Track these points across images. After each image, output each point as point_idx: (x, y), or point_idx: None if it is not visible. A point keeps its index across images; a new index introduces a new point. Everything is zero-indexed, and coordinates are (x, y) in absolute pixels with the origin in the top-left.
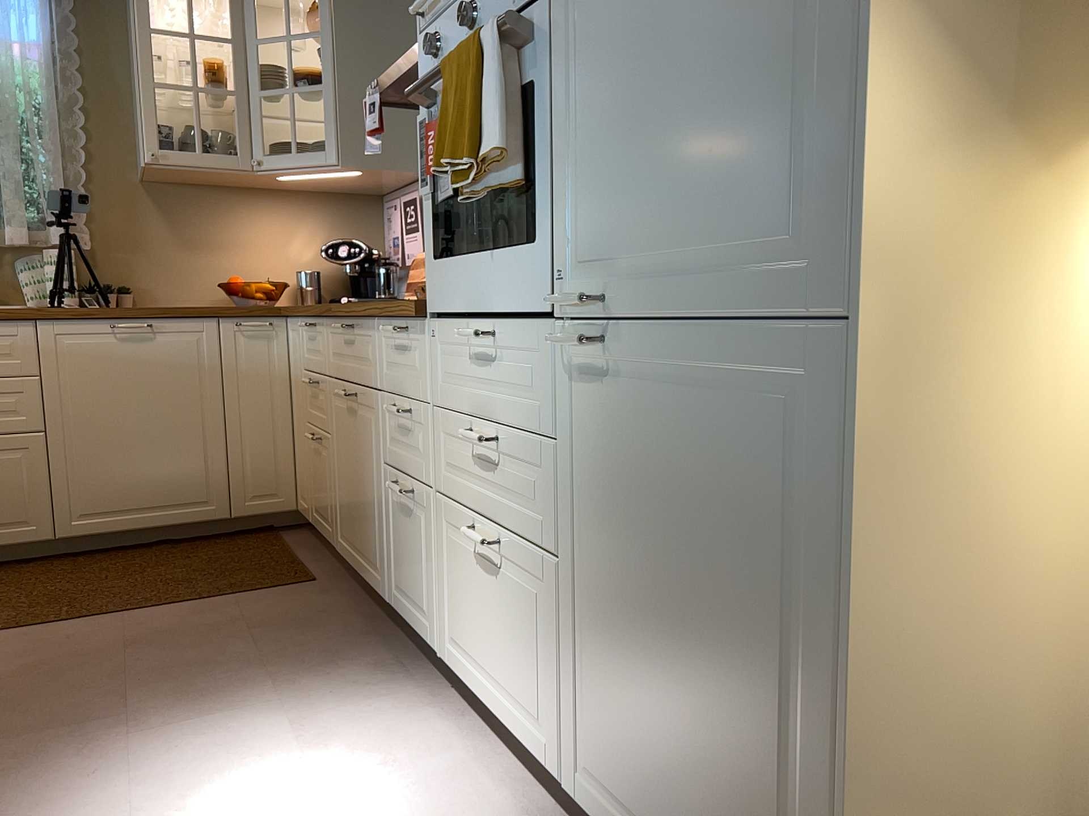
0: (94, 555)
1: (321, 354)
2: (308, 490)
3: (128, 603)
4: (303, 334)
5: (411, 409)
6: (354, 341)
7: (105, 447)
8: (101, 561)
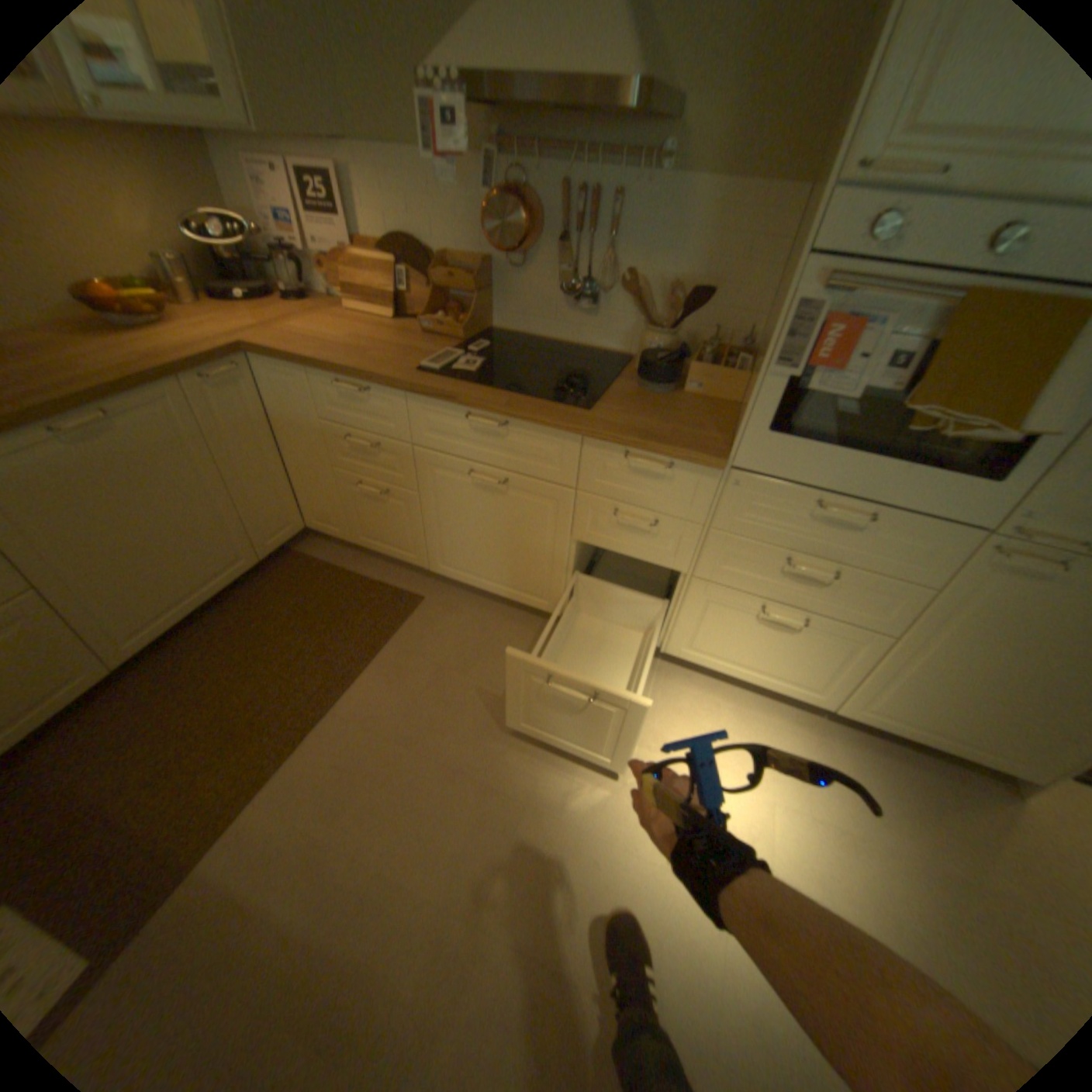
0: (150, 656)
1: (388, 422)
2: (341, 520)
3: (312, 699)
4: (315, 388)
5: (654, 519)
6: (506, 436)
7: (118, 567)
8: (175, 661)
